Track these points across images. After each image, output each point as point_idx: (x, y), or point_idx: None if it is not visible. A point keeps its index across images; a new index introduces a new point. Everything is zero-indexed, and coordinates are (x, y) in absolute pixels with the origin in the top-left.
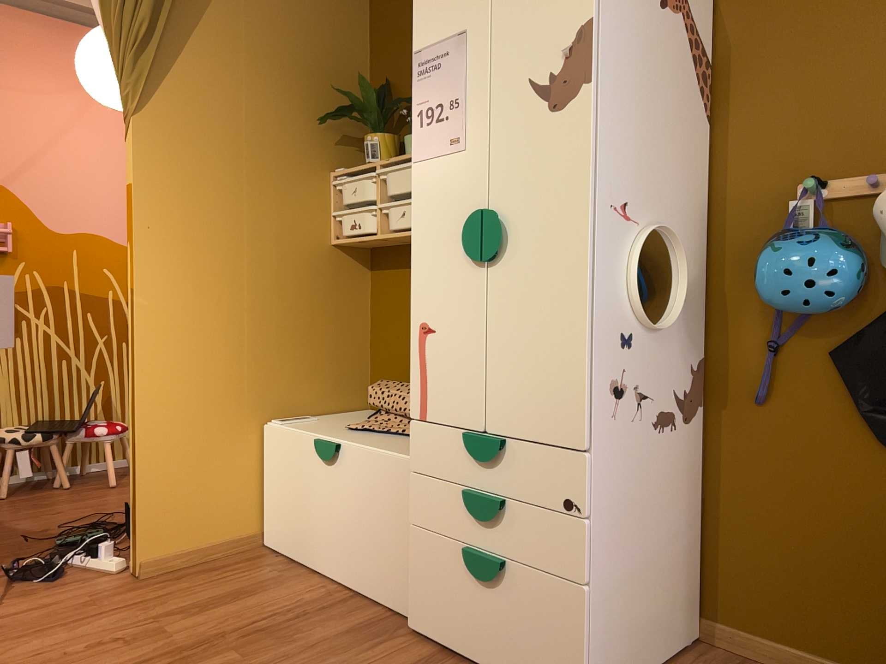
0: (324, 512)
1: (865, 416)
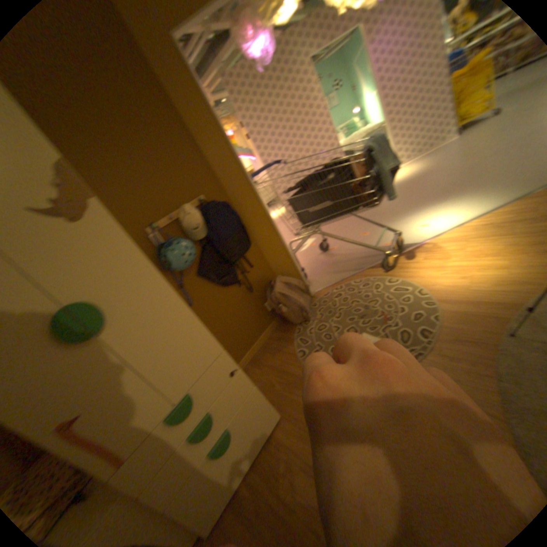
0: None
1: (219, 282)
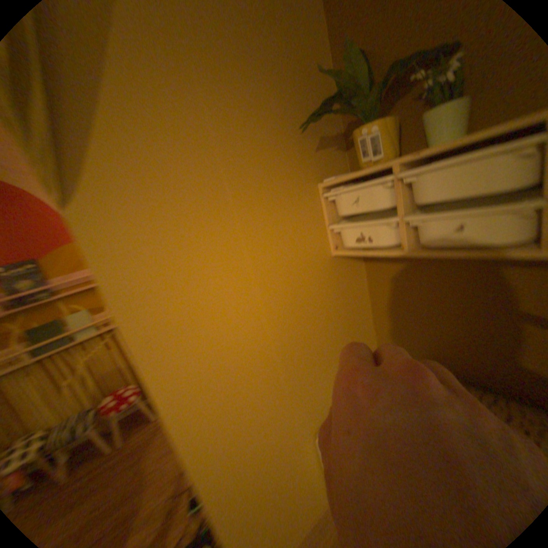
0: None
1: None
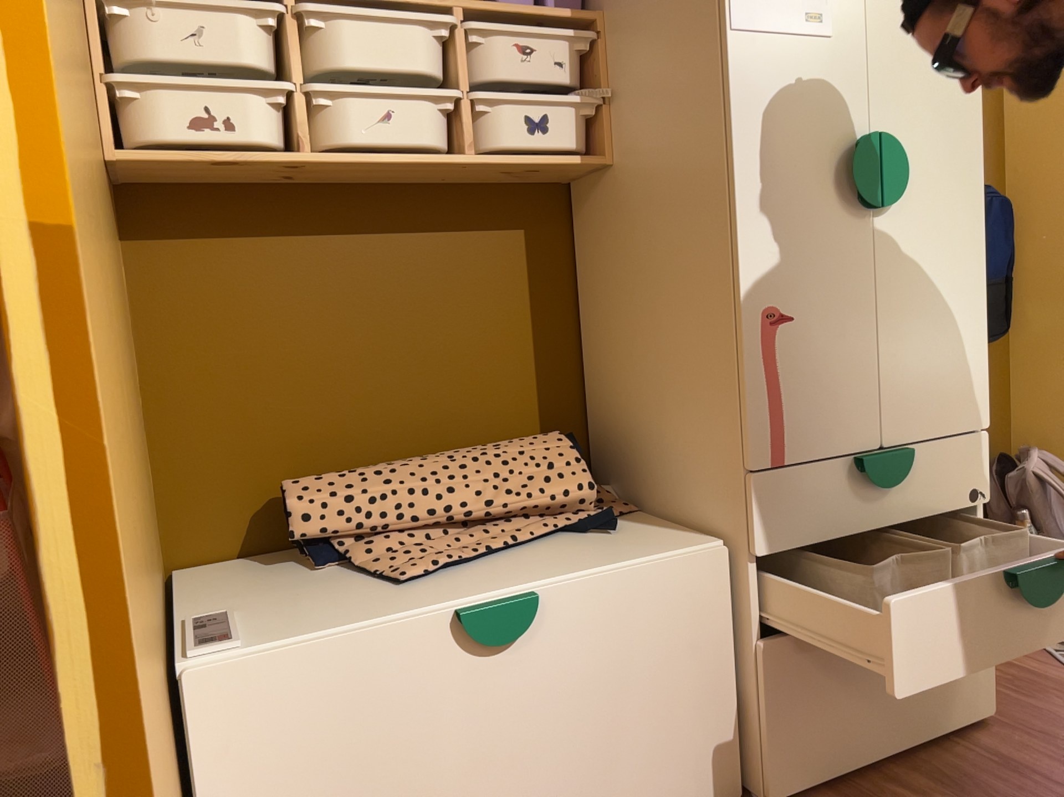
0: (494, 760)
1: None
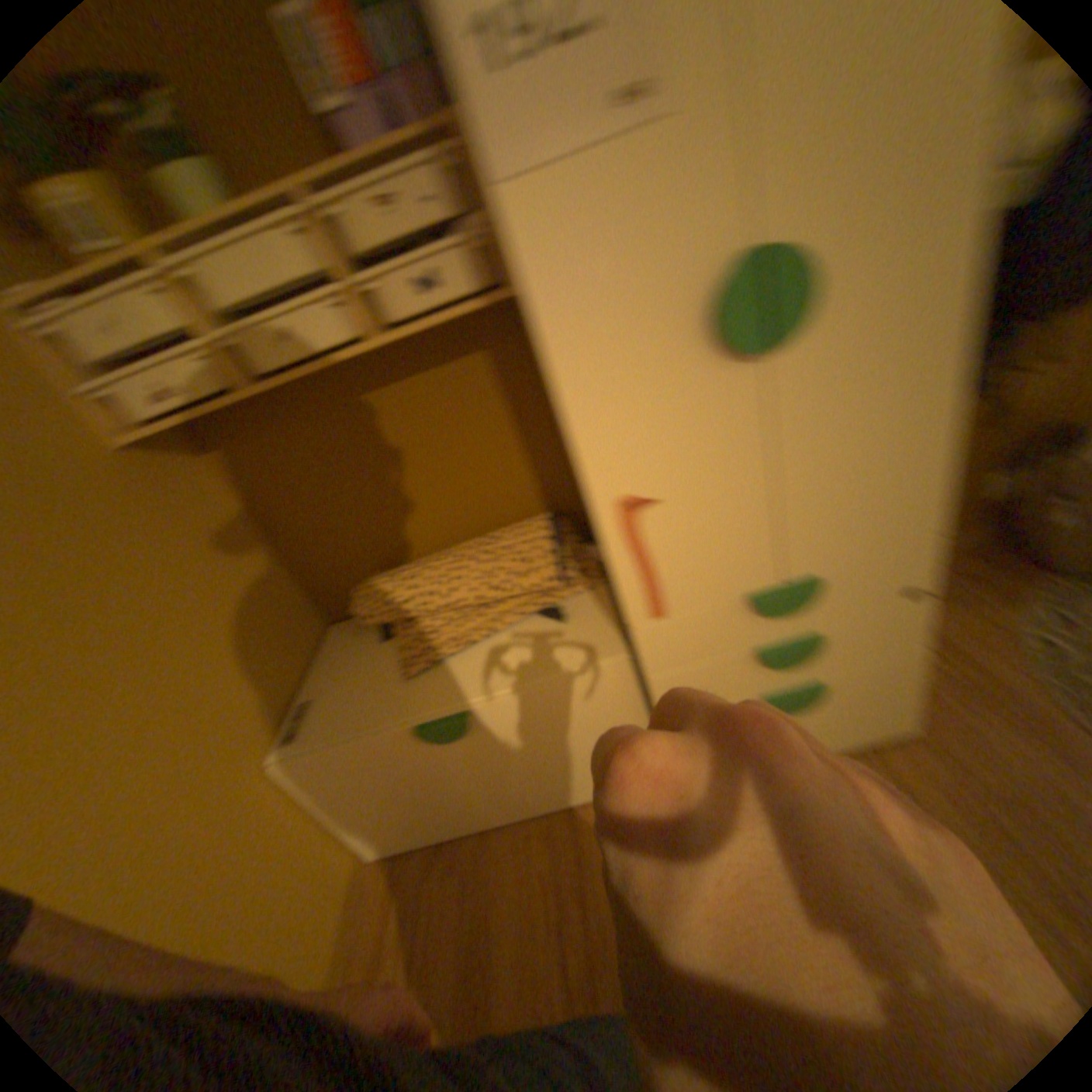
0: (475, 779)
1: None
